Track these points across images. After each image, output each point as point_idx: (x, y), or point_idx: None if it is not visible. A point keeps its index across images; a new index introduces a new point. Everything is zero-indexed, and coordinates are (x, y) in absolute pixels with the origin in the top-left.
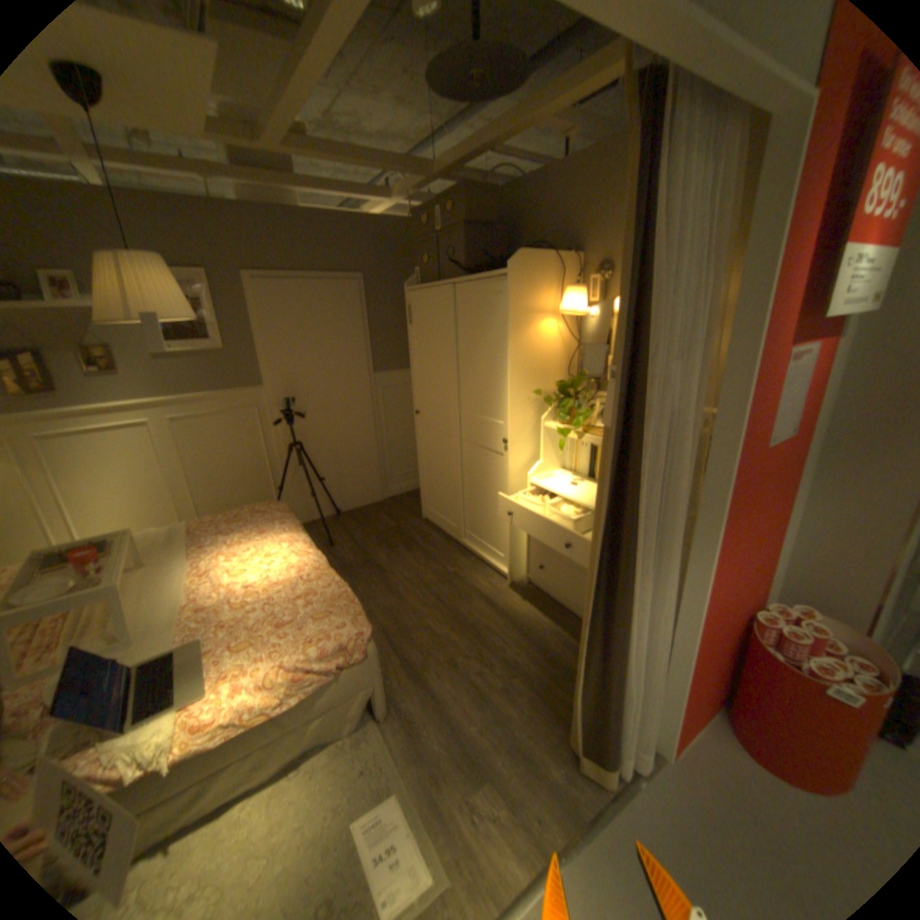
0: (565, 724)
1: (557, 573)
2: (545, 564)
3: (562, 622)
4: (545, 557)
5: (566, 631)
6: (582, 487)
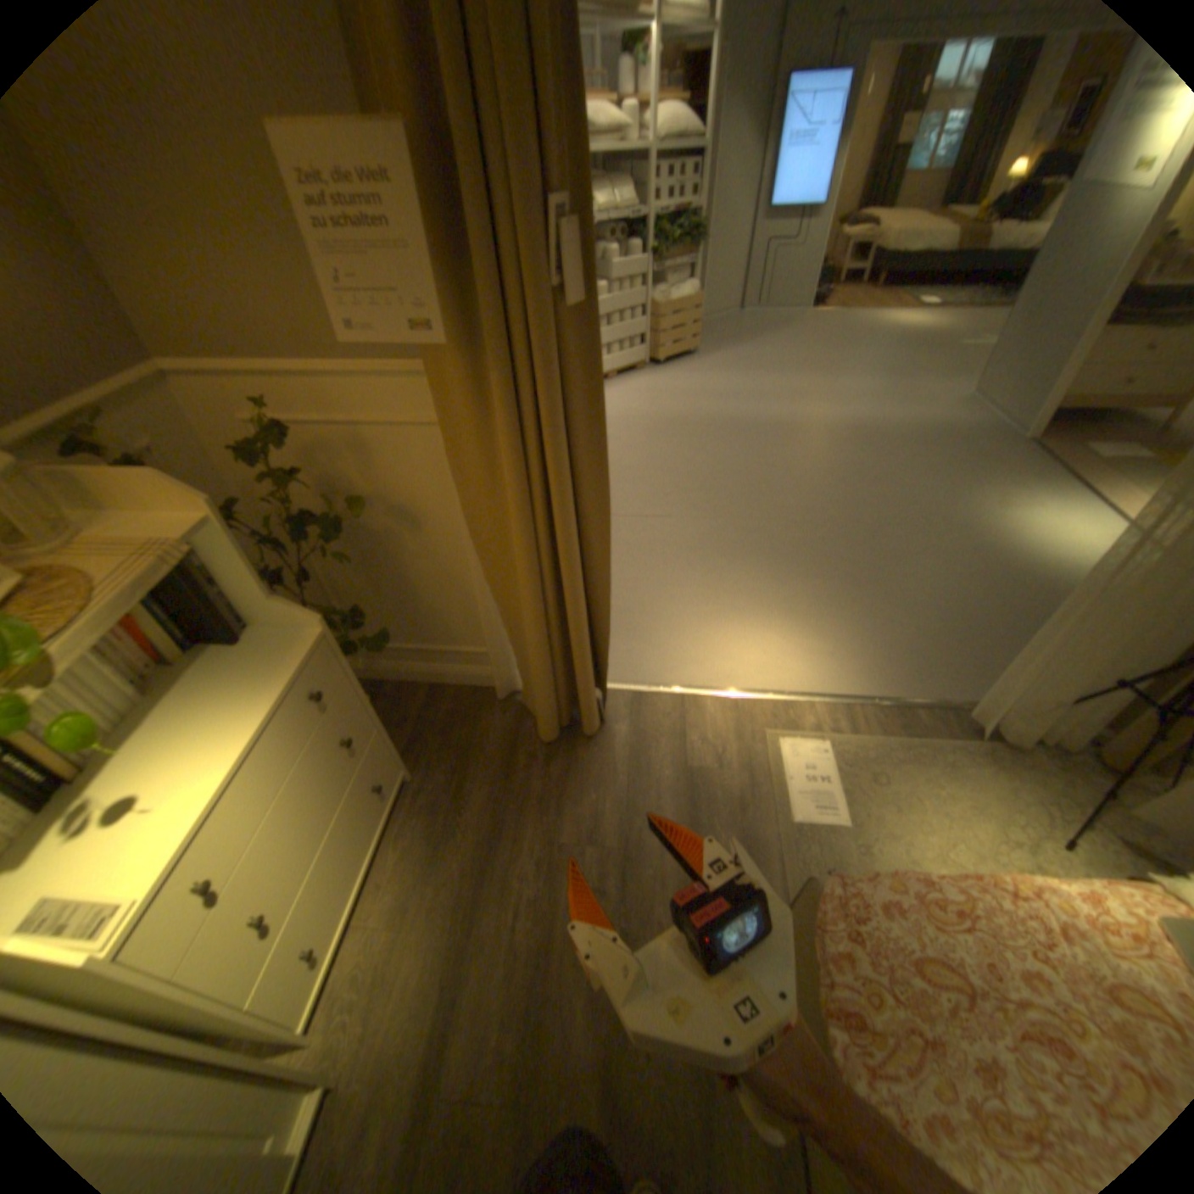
0: (570, 756)
1: (324, 895)
2: (302, 943)
3: (400, 878)
4: (293, 937)
5: (418, 857)
6: (143, 783)
